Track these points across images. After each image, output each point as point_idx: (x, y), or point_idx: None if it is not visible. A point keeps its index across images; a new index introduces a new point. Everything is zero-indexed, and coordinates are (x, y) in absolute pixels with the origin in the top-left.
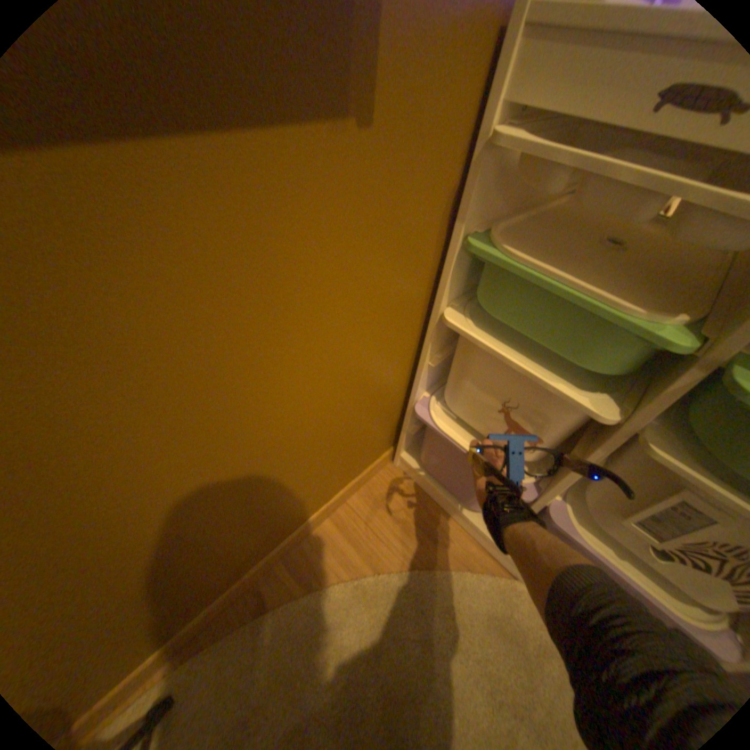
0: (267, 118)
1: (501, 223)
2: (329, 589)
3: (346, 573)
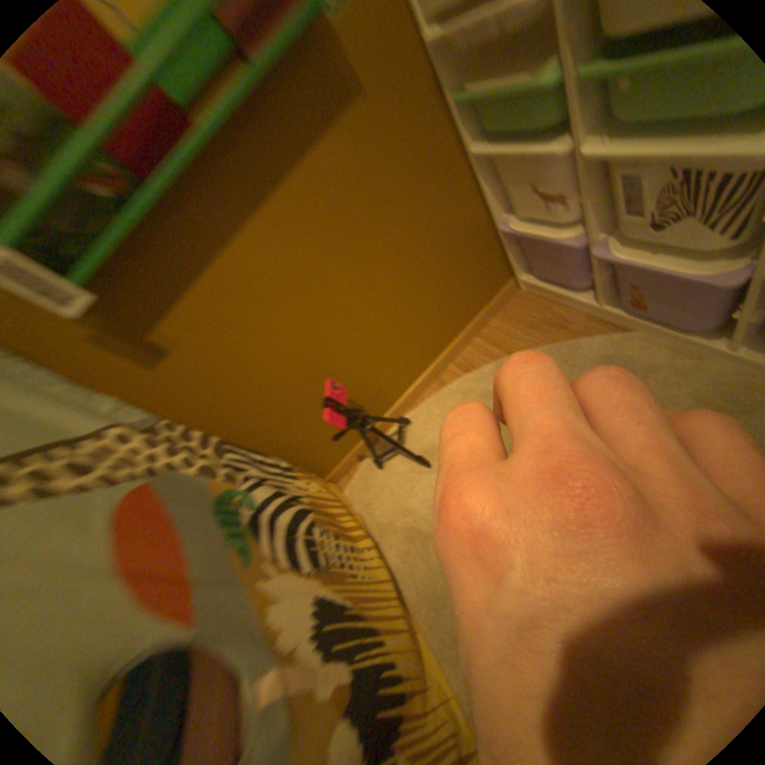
0: (326, 127)
1: (471, 71)
2: (479, 369)
3: (489, 361)
